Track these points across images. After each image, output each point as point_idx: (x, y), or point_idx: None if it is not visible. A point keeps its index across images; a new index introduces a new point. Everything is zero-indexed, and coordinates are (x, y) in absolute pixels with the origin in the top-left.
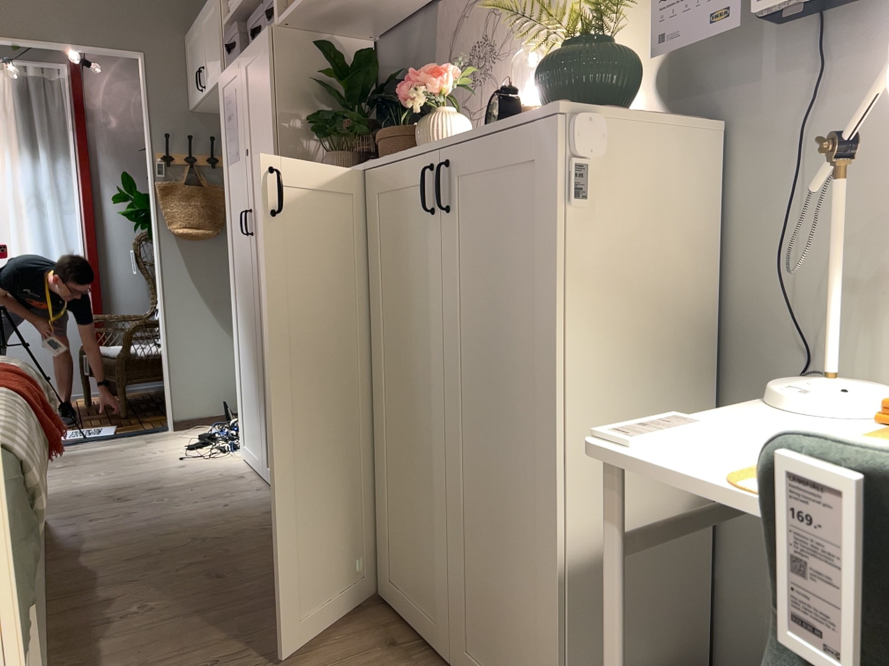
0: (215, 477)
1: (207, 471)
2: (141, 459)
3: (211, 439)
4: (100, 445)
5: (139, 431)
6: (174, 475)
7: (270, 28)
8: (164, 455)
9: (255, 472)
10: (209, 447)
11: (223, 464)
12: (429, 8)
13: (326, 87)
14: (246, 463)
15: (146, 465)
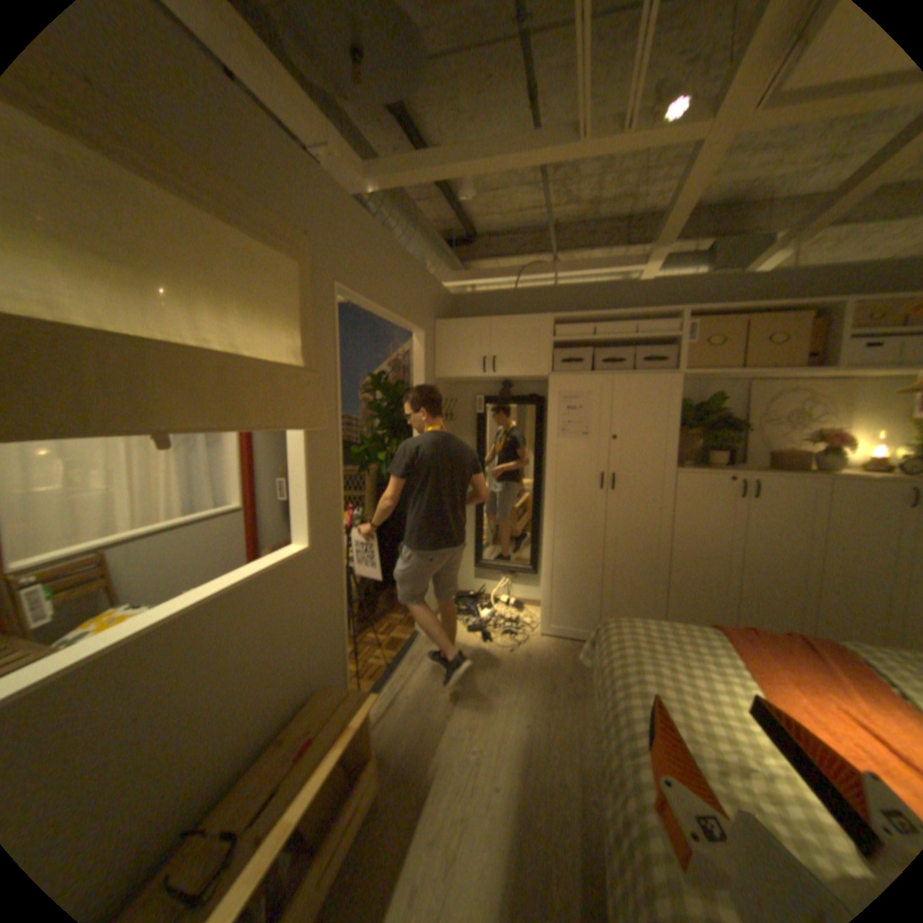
0: (568, 656)
1: (551, 654)
2: (487, 666)
3: (489, 631)
4: (413, 669)
5: (407, 644)
6: (545, 665)
7: (680, 377)
8: (489, 655)
9: (575, 642)
10: (492, 637)
11: (544, 646)
12: (733, 380)
13: (684, 411)
14: (553, 639)
15: (505, 668)
